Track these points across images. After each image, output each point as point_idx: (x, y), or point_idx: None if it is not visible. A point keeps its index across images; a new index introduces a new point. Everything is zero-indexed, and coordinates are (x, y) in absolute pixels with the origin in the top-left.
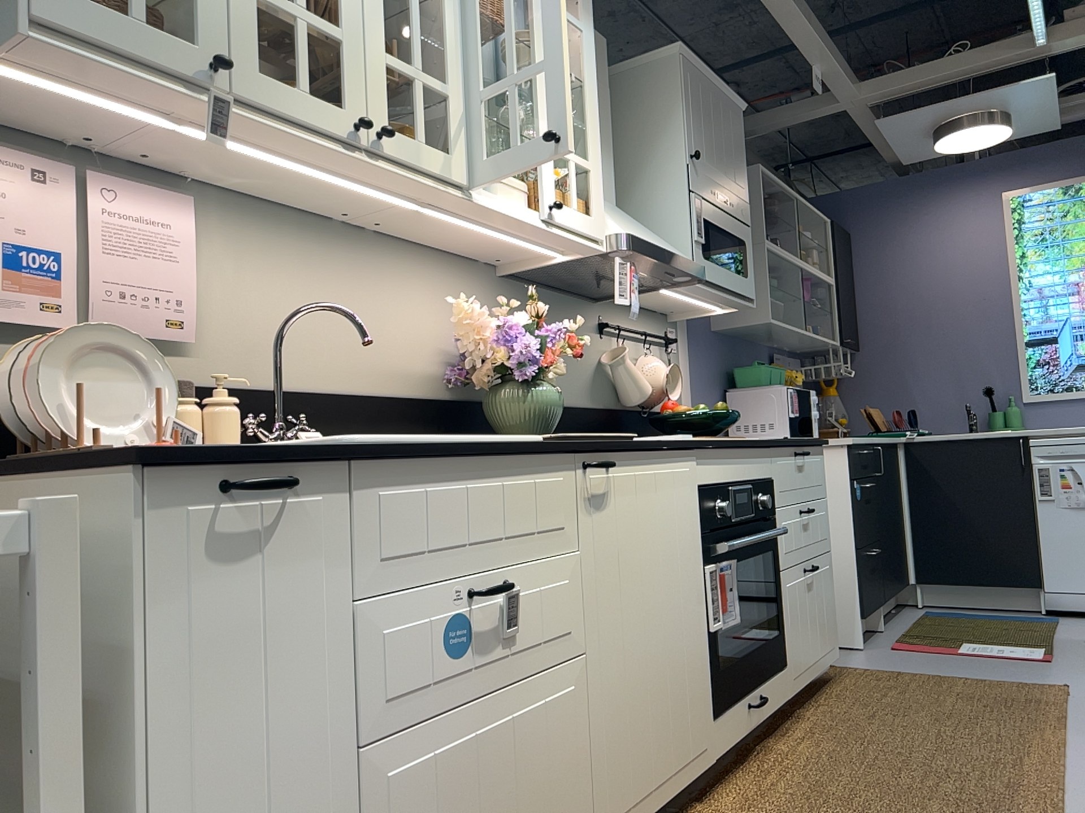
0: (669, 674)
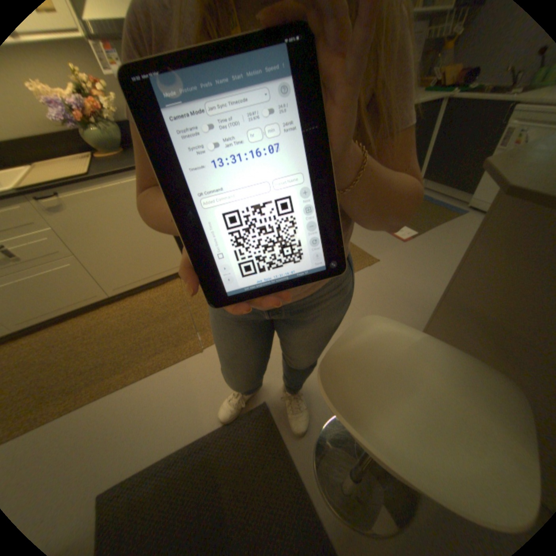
0: (140, 252)
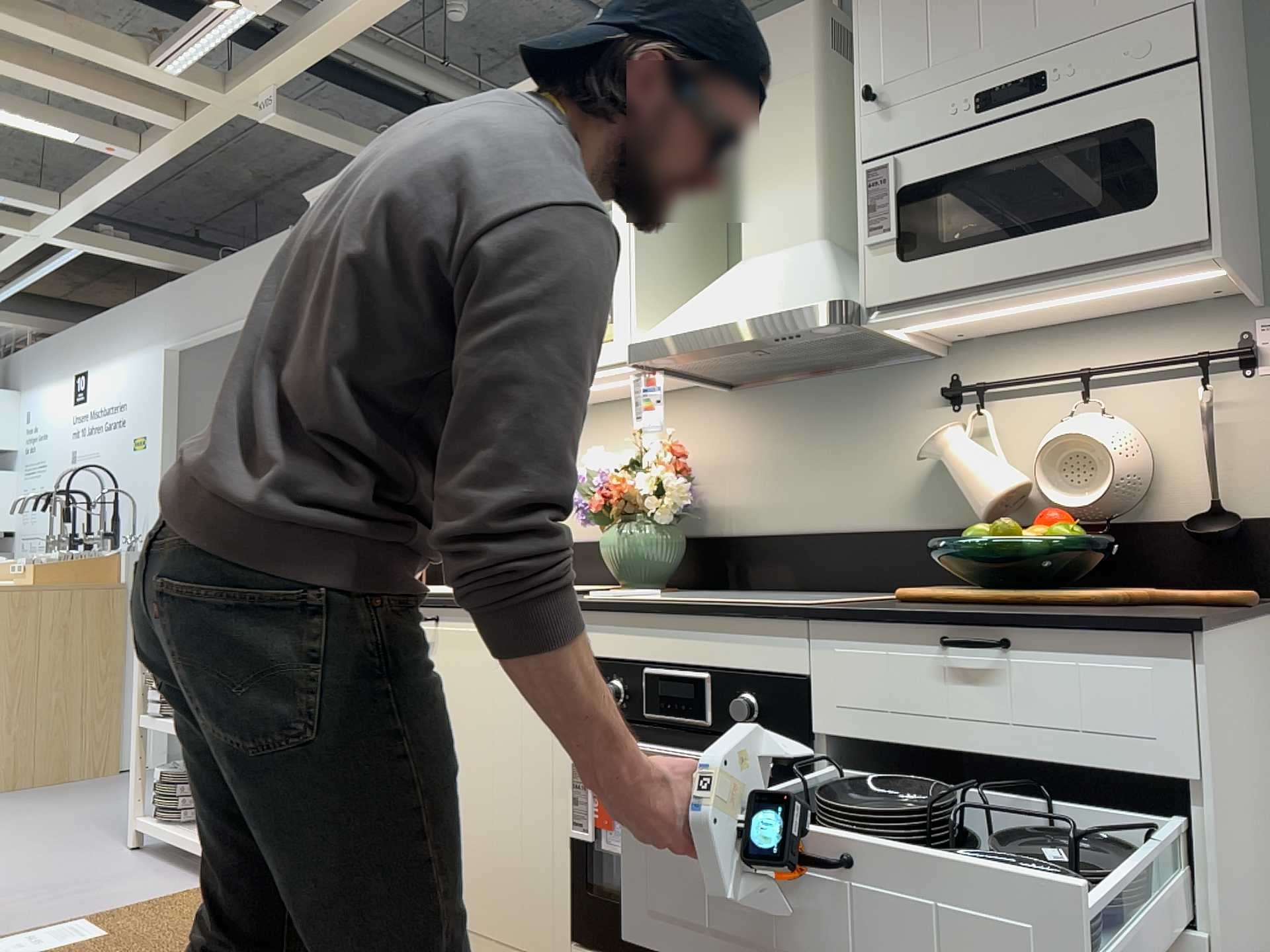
0: (494, 837)
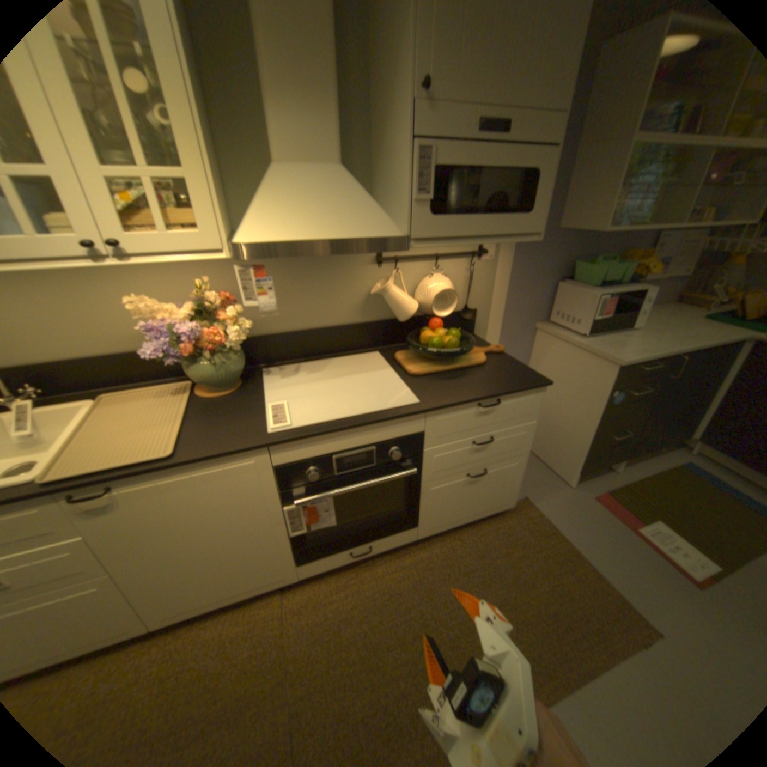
0: (227, 562)
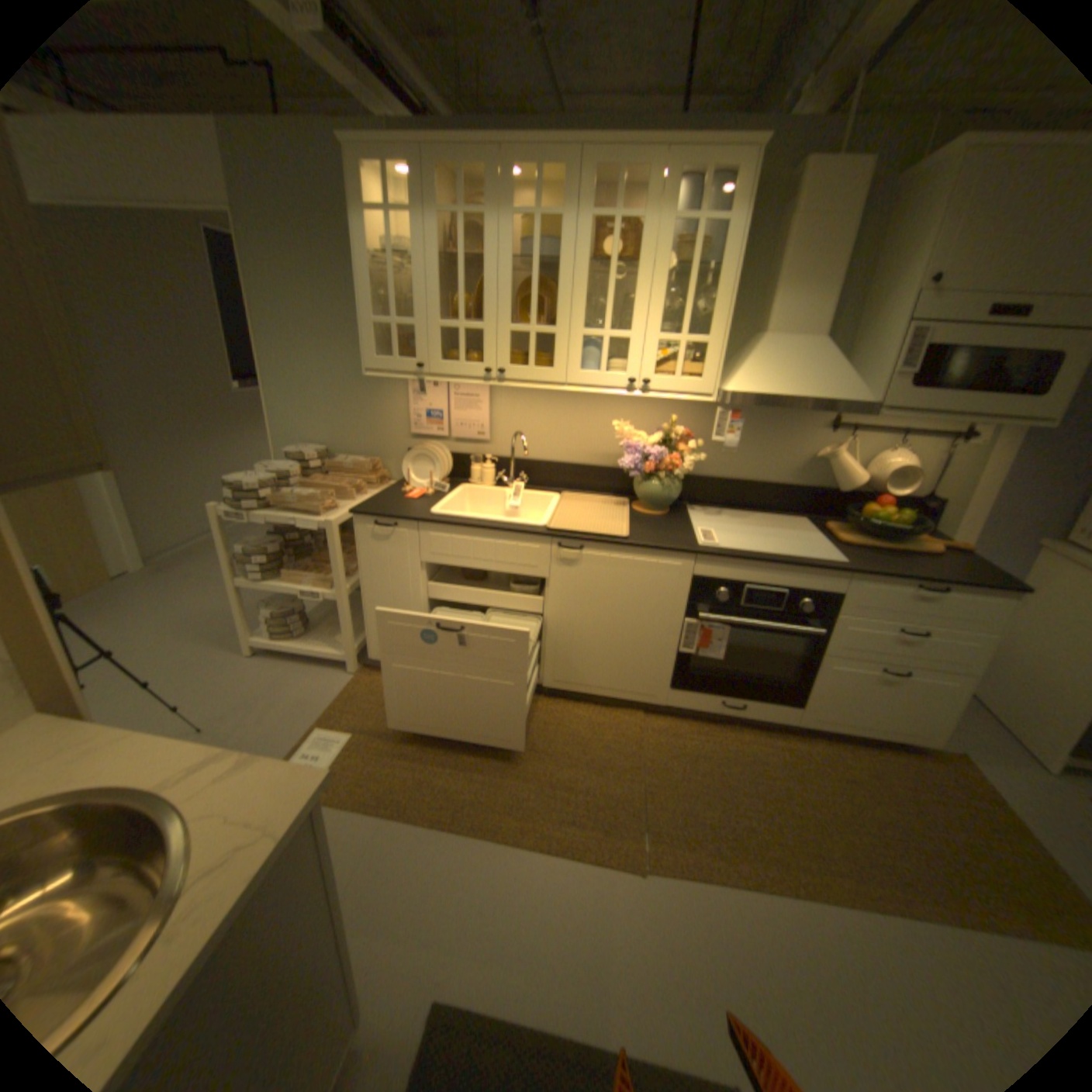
0: (621, 651)
